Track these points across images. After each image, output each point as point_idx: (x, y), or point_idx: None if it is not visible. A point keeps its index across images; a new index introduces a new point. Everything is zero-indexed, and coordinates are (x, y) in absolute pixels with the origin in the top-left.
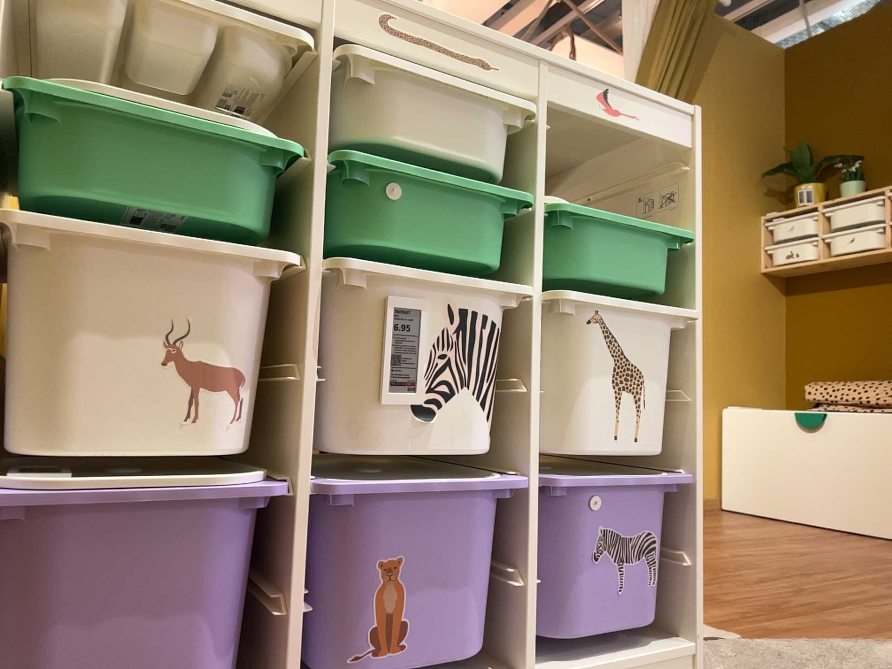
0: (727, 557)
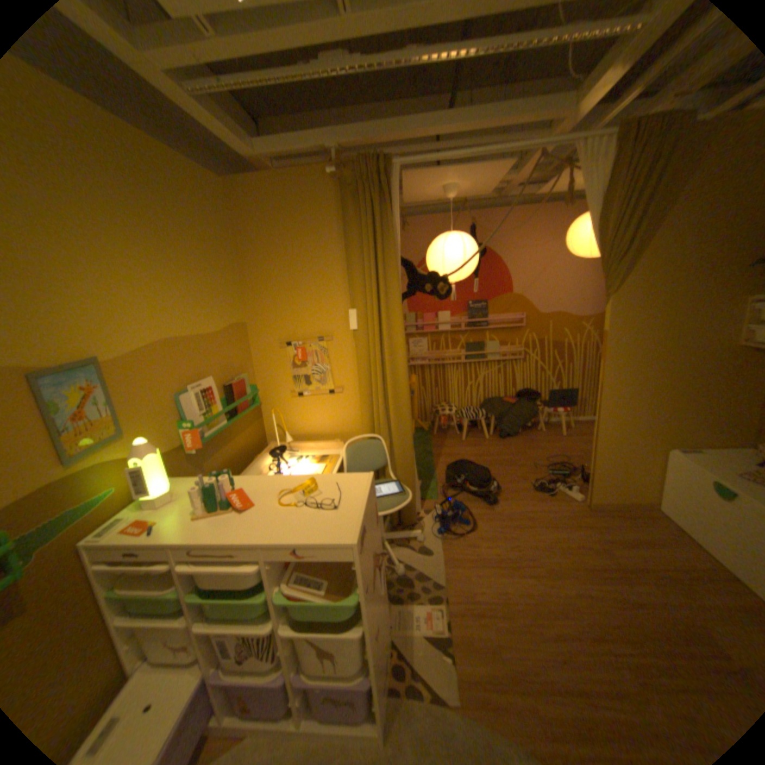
0: (568, 604)
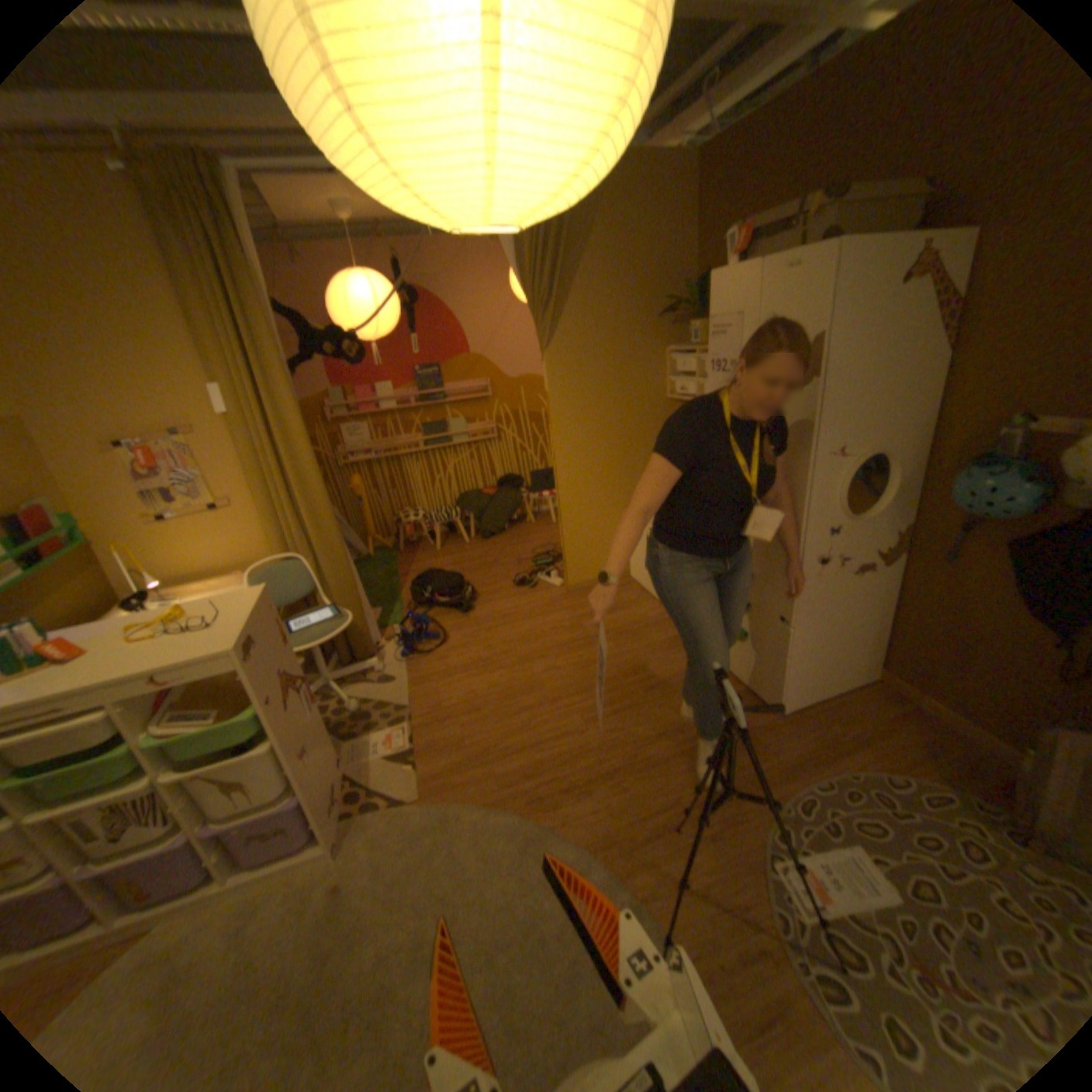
0: (533, 681)
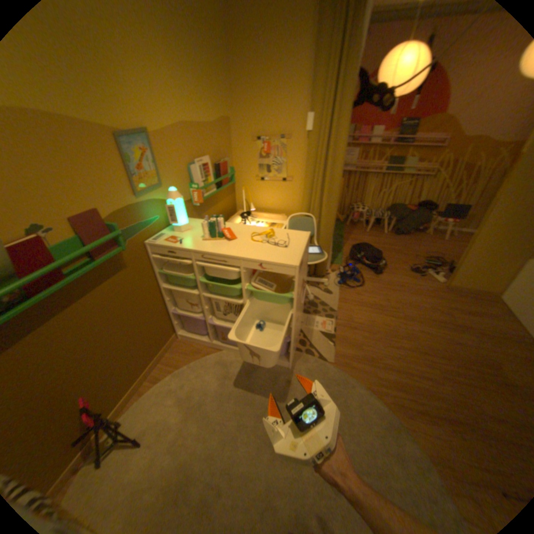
0: (412, 334)
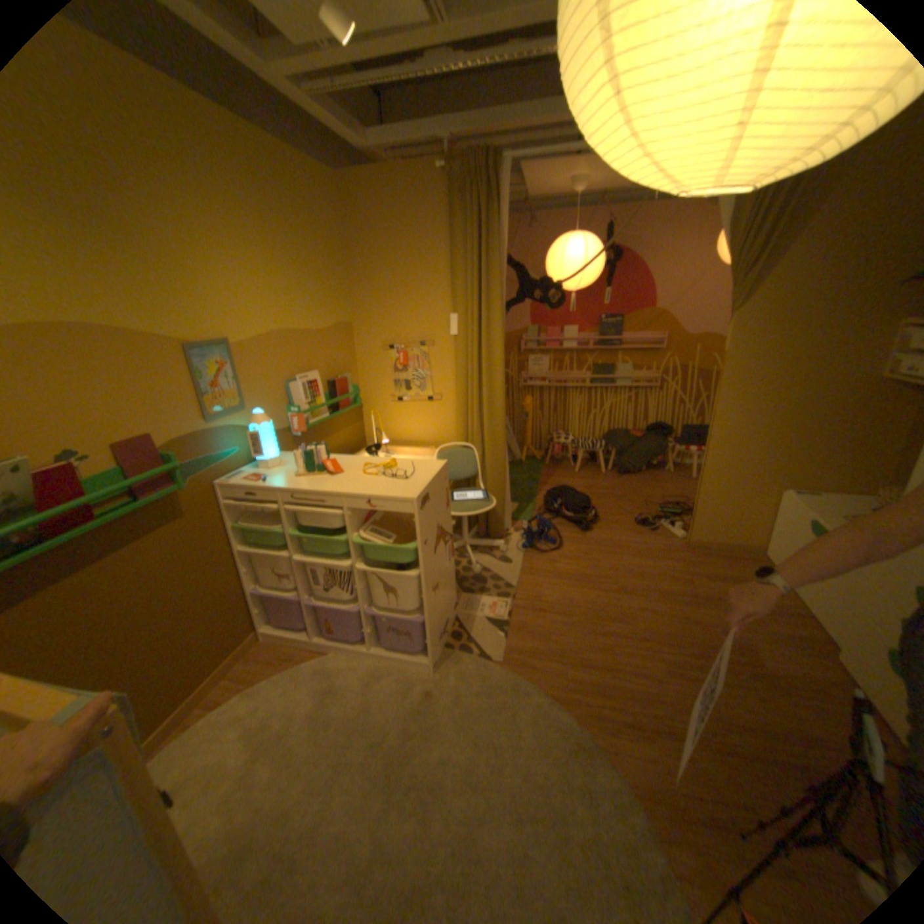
0: (627, 613)
